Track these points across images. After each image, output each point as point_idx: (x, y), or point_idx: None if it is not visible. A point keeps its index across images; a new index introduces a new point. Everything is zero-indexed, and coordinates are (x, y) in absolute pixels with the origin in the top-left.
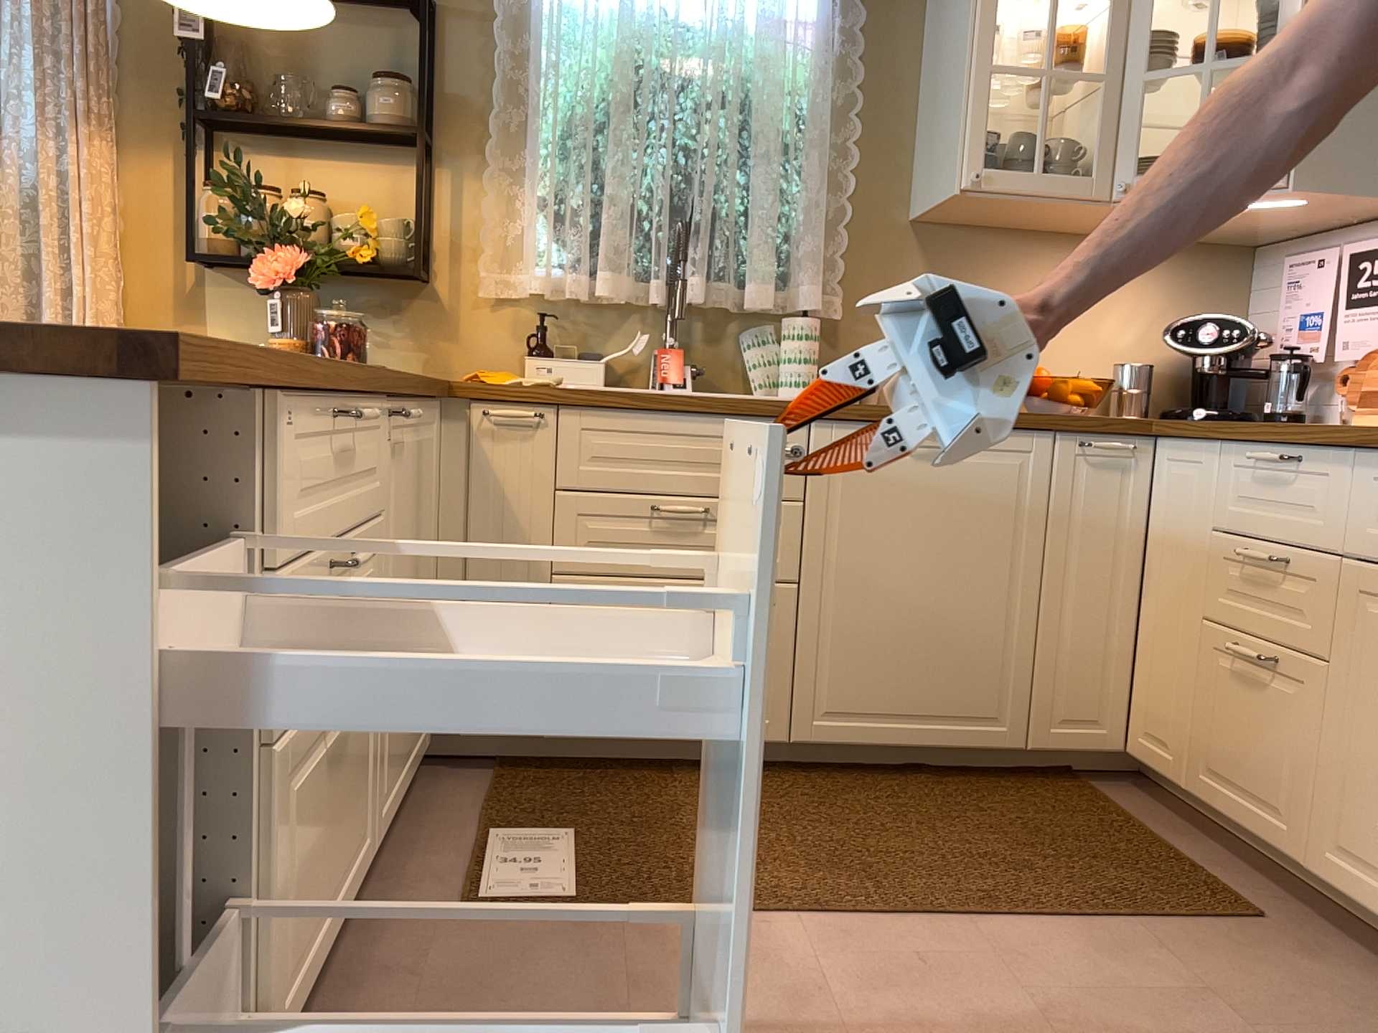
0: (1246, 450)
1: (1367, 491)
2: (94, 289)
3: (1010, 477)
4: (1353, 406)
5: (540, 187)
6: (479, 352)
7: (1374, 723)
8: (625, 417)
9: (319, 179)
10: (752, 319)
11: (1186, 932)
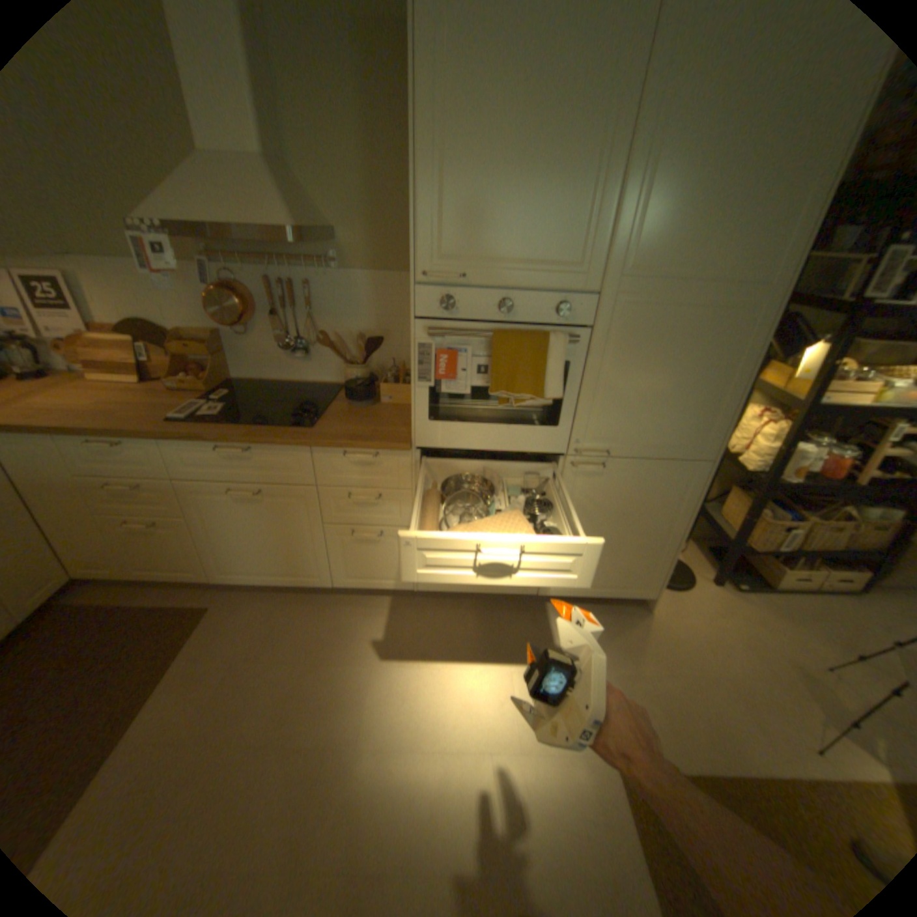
0: (74, 439)
1: (169, 454)
2: None
3: None
4: (74, 365)
5: None
6: None
7: (216, 533)
8: None
9: None
10: None
11: (193, 643)
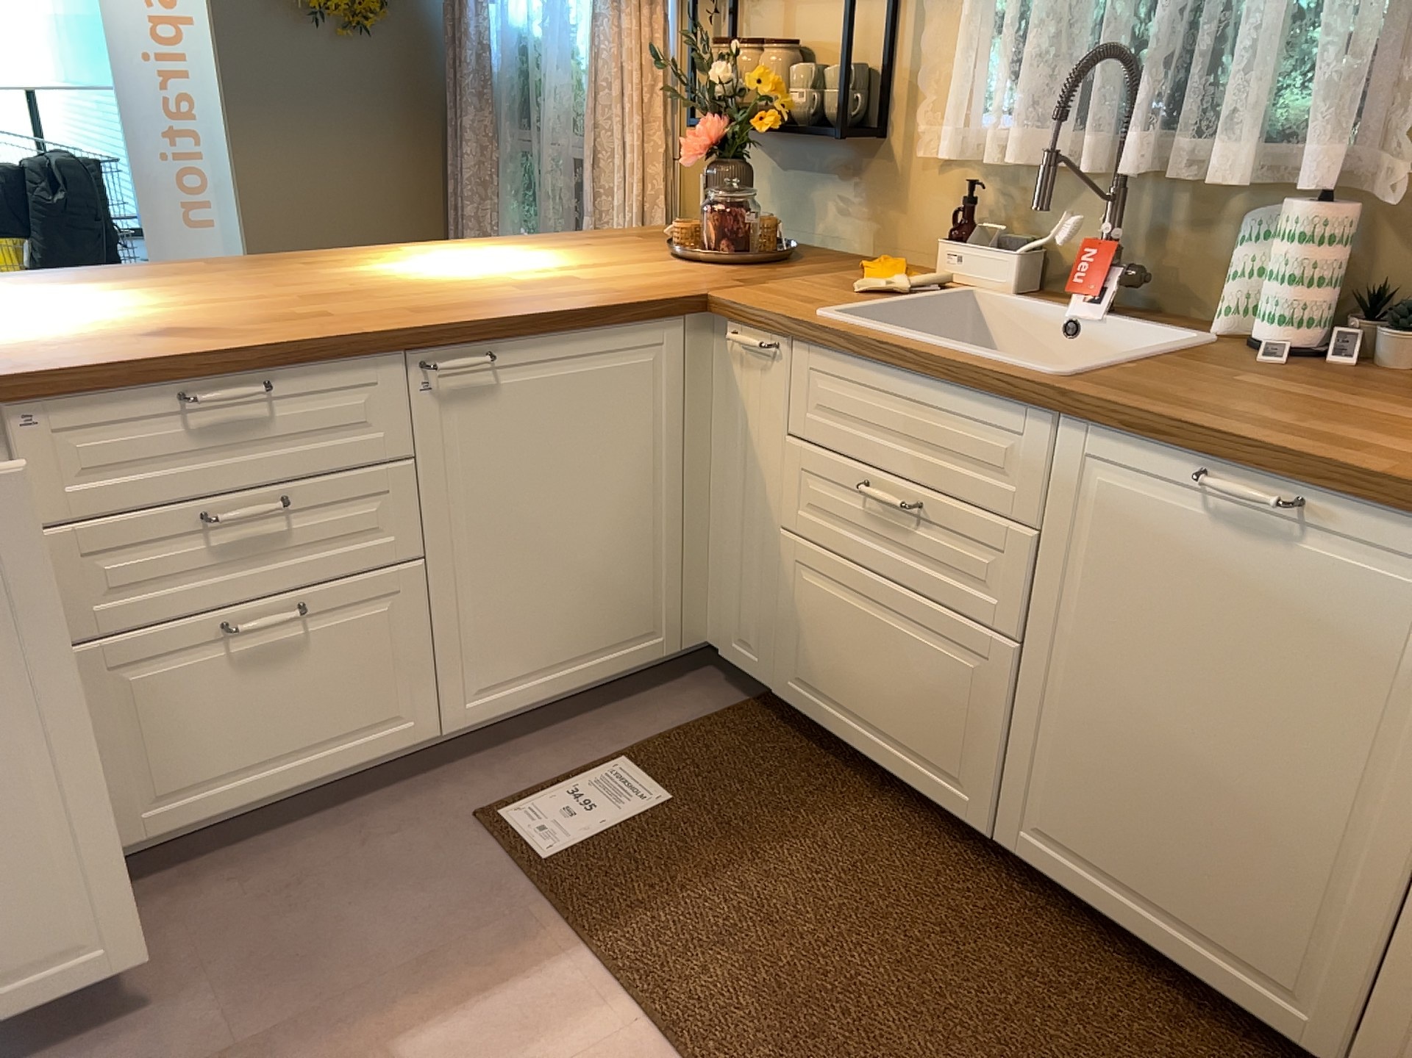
0: None
1: None
2: (634, 155)
3: (1392, 609)
4: None
5: (963, 12)
6: (919, 227)
7: None
8: (849, 363)
9: (803, 21)
10: (1262, 198)
11: None
